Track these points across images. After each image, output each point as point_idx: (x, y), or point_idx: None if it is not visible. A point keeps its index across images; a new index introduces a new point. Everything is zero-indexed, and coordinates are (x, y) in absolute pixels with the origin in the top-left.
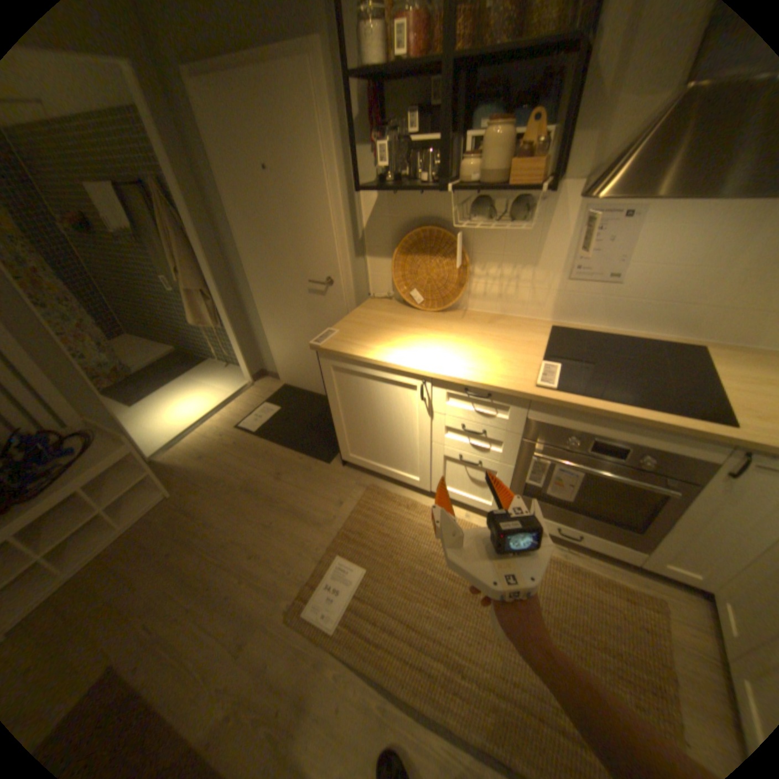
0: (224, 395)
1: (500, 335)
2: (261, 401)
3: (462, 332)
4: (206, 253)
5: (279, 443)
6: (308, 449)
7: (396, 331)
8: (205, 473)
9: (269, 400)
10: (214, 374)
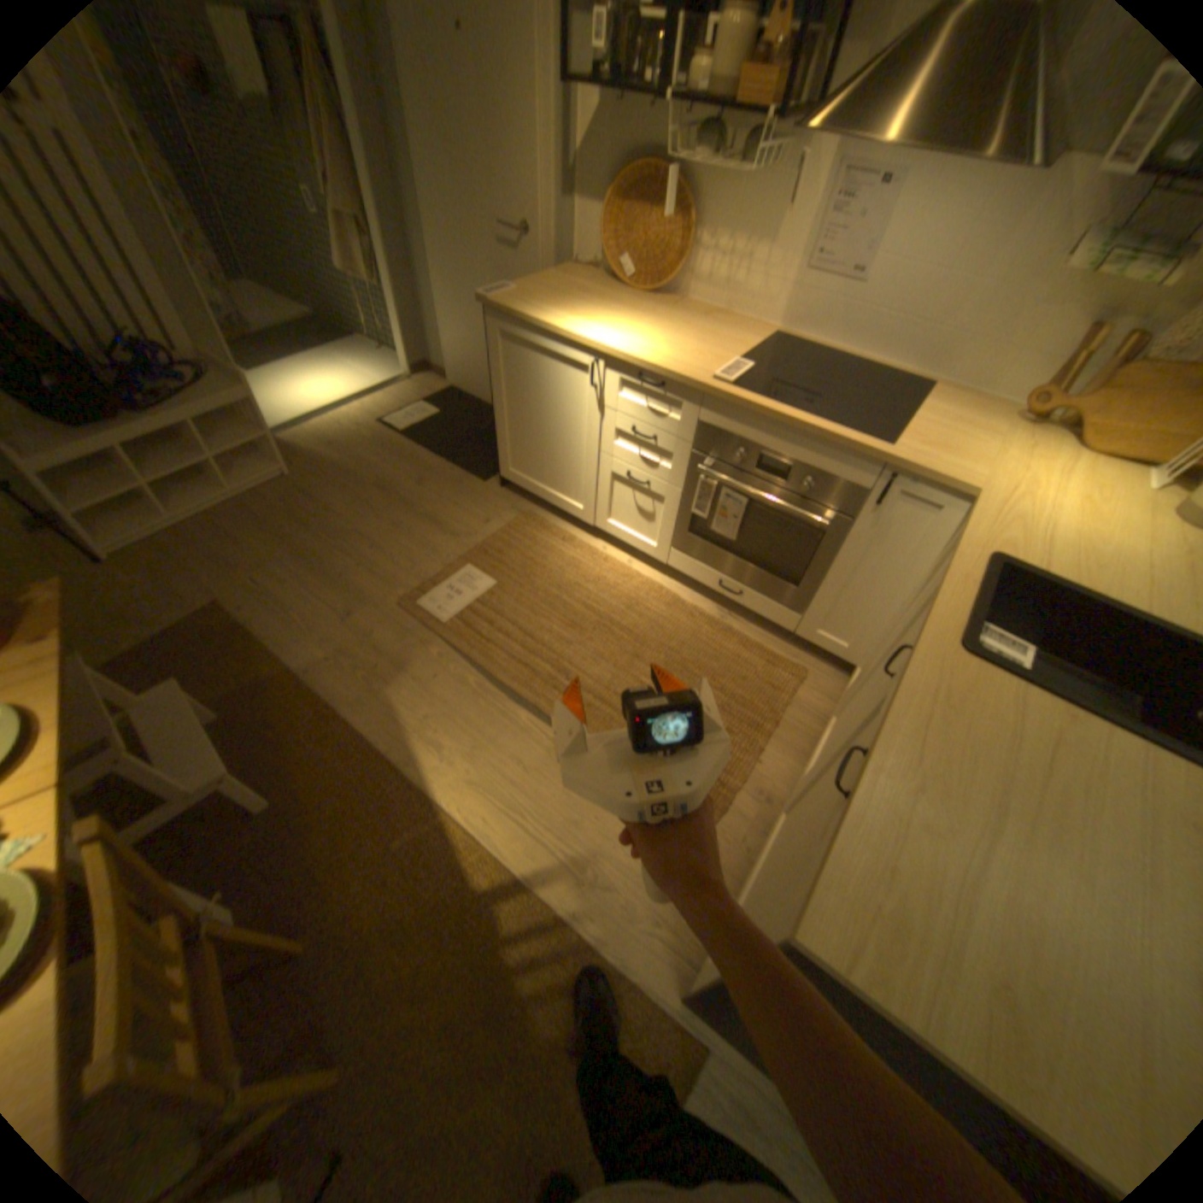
0: (369, 385)
1: (707, 331)
2: (416, 402)
3: (663, 320)
4: (368, 162)
5: (429, 451)
6: (462, 464)
7: (585, 304)
8: (333, 464)
9: (427, 403)
10: (360, 358)
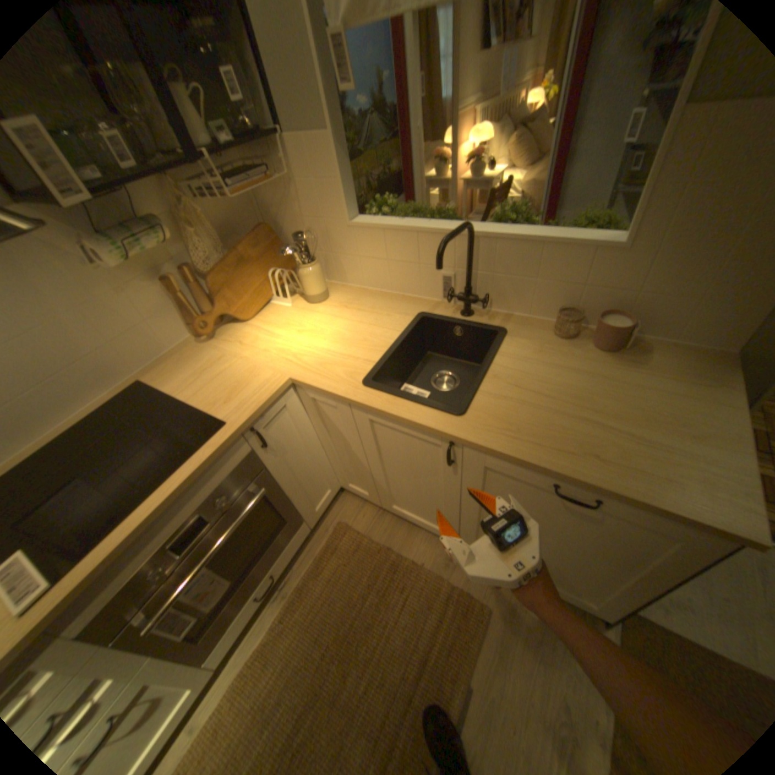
0: None
1: None
2: None
3: None
4: None
5: None
6: None
7: None
8: None
9: None
10: None
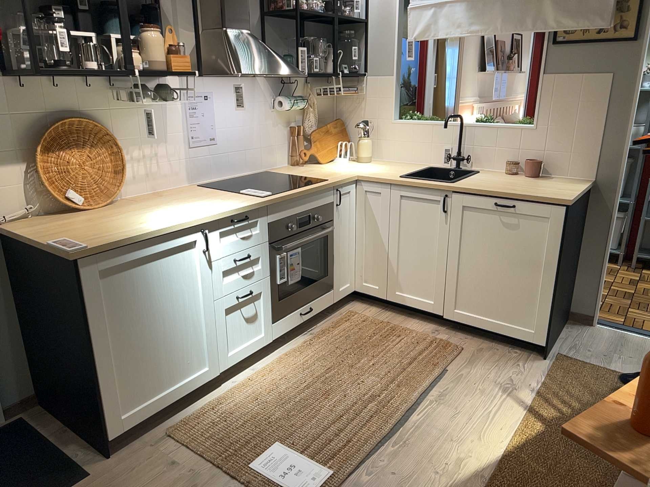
0: None
1: (187, 196)
2: None
3: (163, 204)
4: None
5: None
6: None
7: (116, 220)
8: None
9: None
10: None
